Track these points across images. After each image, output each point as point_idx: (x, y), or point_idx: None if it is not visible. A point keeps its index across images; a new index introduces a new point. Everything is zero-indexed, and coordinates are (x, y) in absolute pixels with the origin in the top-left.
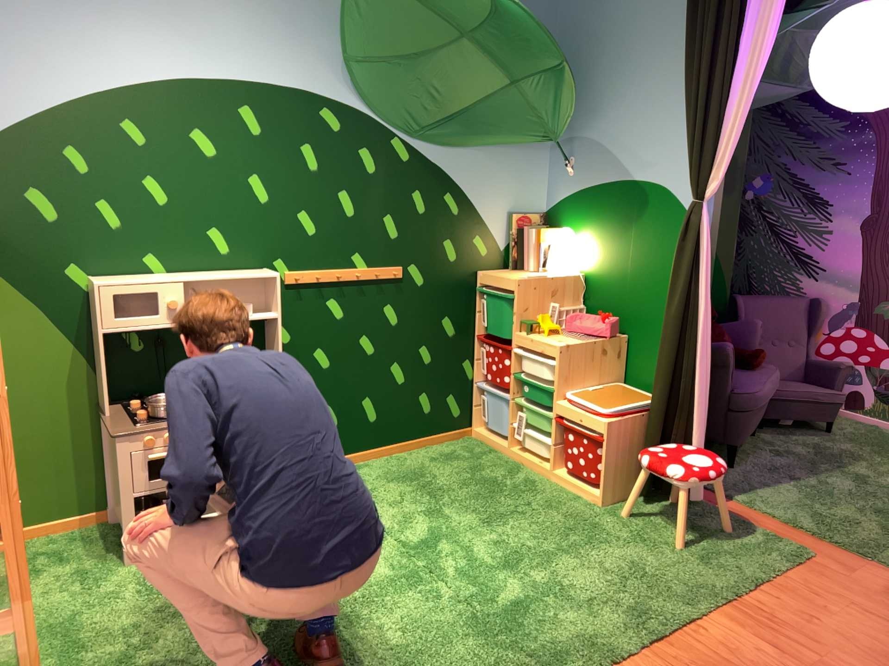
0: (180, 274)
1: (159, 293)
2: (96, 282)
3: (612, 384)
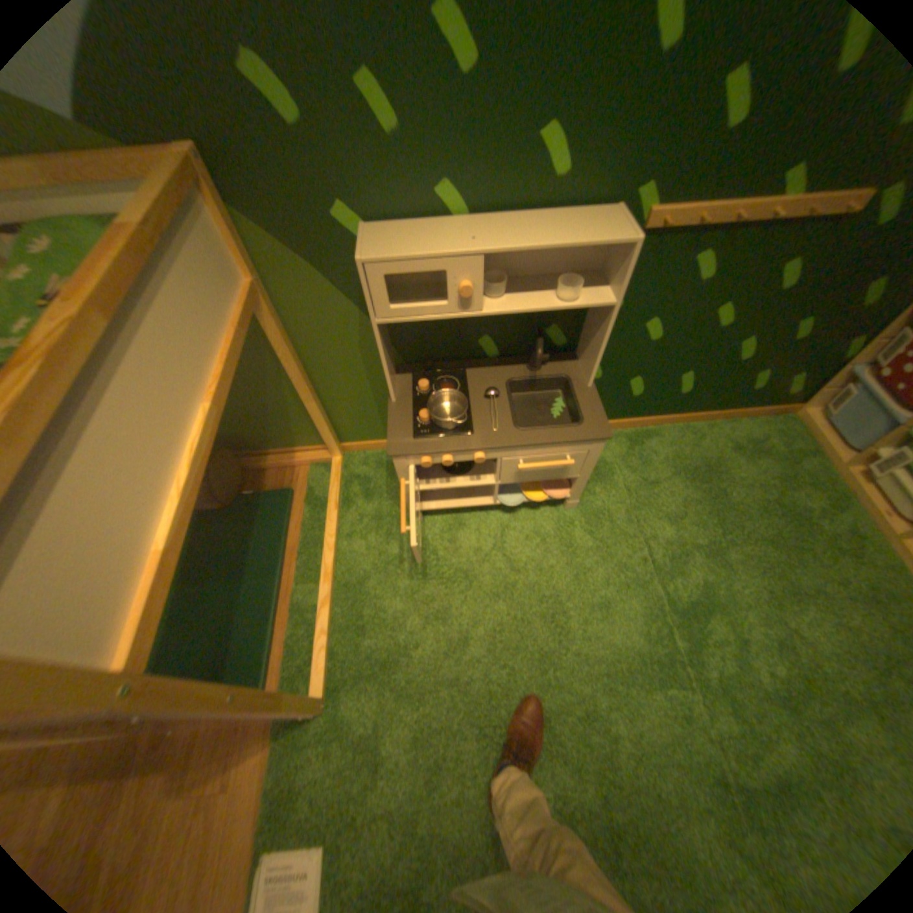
0: (486, 222)
1: (447, 273)
2: (360, 253)
3: None
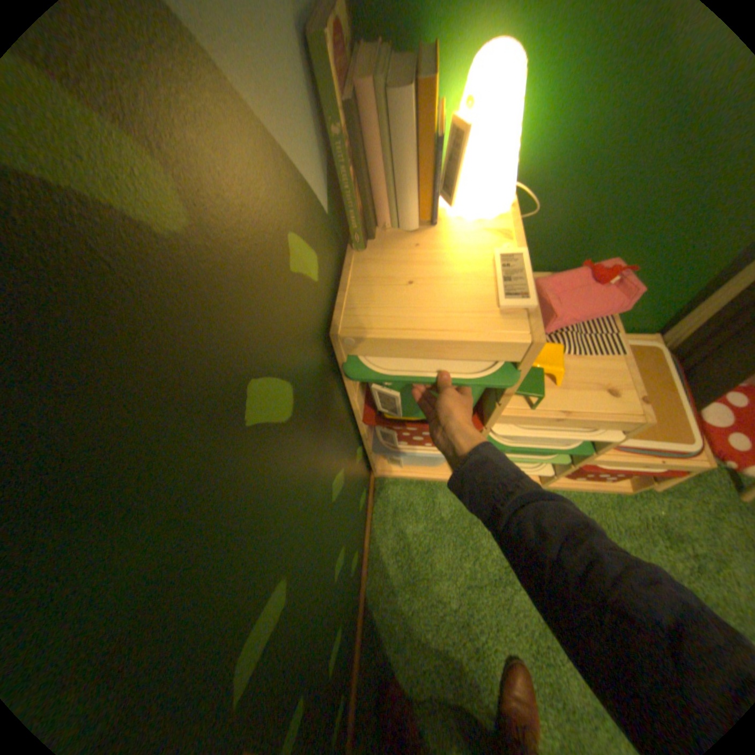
0: None
1: None
2: None
3: None
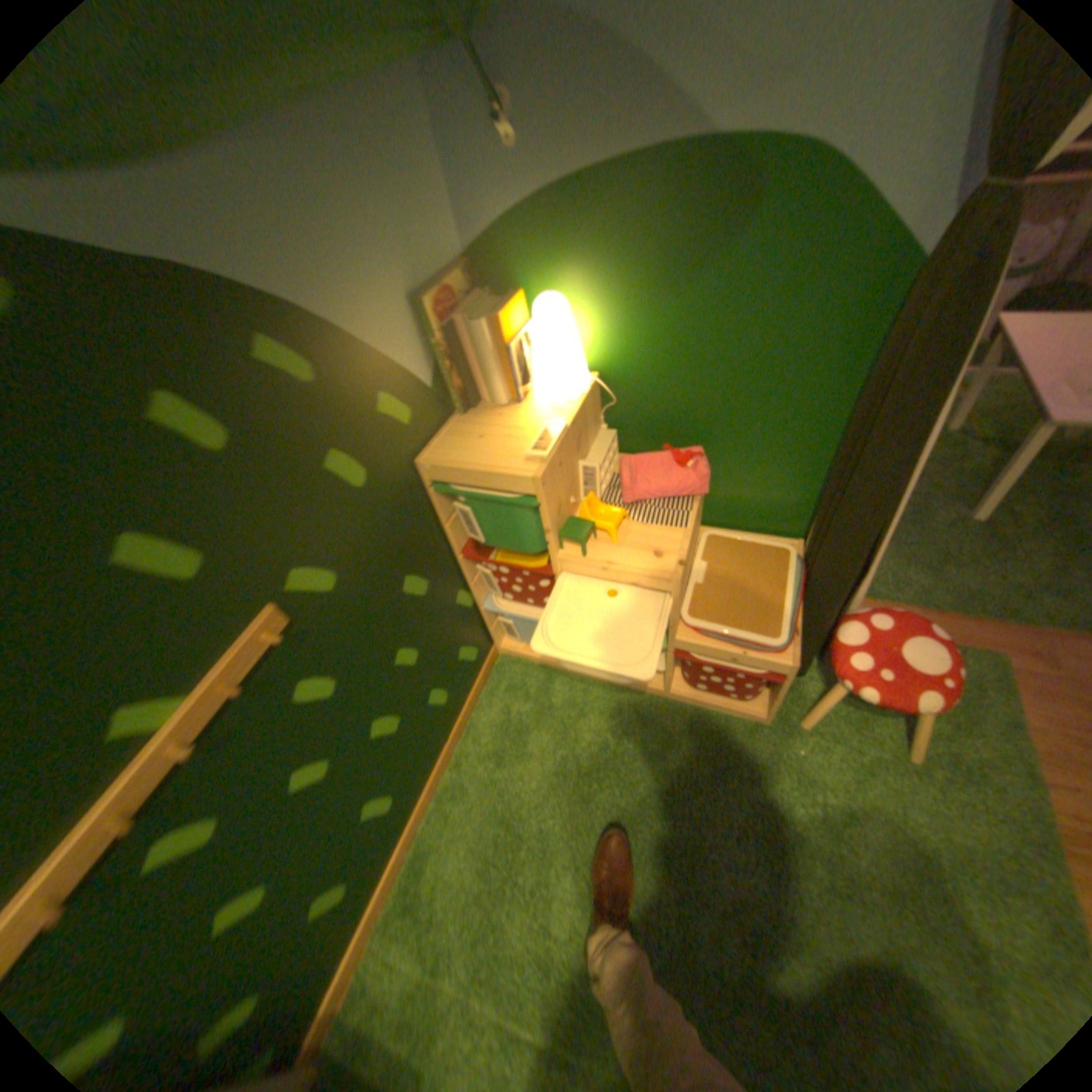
0: None
1: None
2: None
3: (699, 540)
